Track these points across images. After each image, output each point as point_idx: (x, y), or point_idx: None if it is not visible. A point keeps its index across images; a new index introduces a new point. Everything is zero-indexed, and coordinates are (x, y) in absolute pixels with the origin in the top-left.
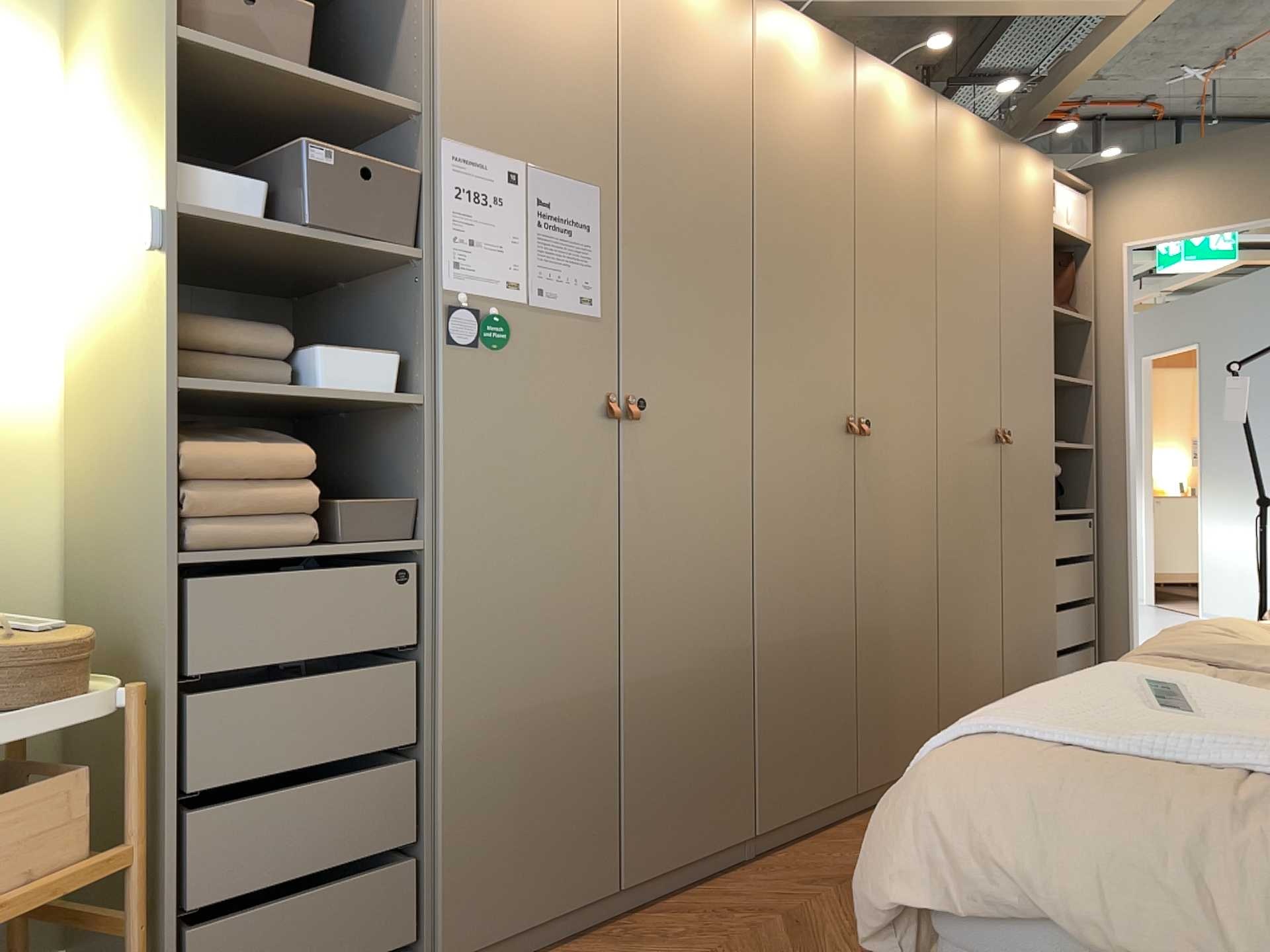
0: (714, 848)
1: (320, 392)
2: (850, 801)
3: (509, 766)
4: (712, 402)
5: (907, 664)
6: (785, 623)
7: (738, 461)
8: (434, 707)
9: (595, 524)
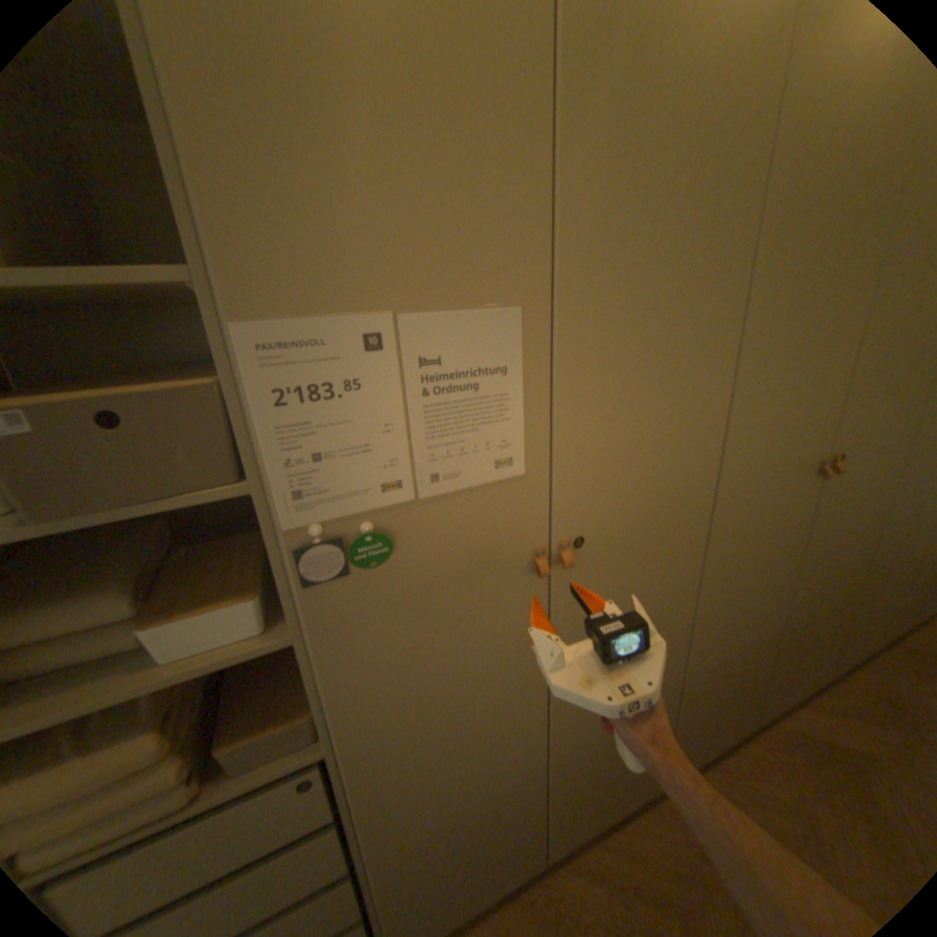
0: (628, 811)
1: (153, 680)
2: (748, 733)
3: (440, 853)
4: (663, 509)
5: (820, 635)
6: (713, 657)
7: (685, 552)
8: (361, 850)
9: (520, 666)
